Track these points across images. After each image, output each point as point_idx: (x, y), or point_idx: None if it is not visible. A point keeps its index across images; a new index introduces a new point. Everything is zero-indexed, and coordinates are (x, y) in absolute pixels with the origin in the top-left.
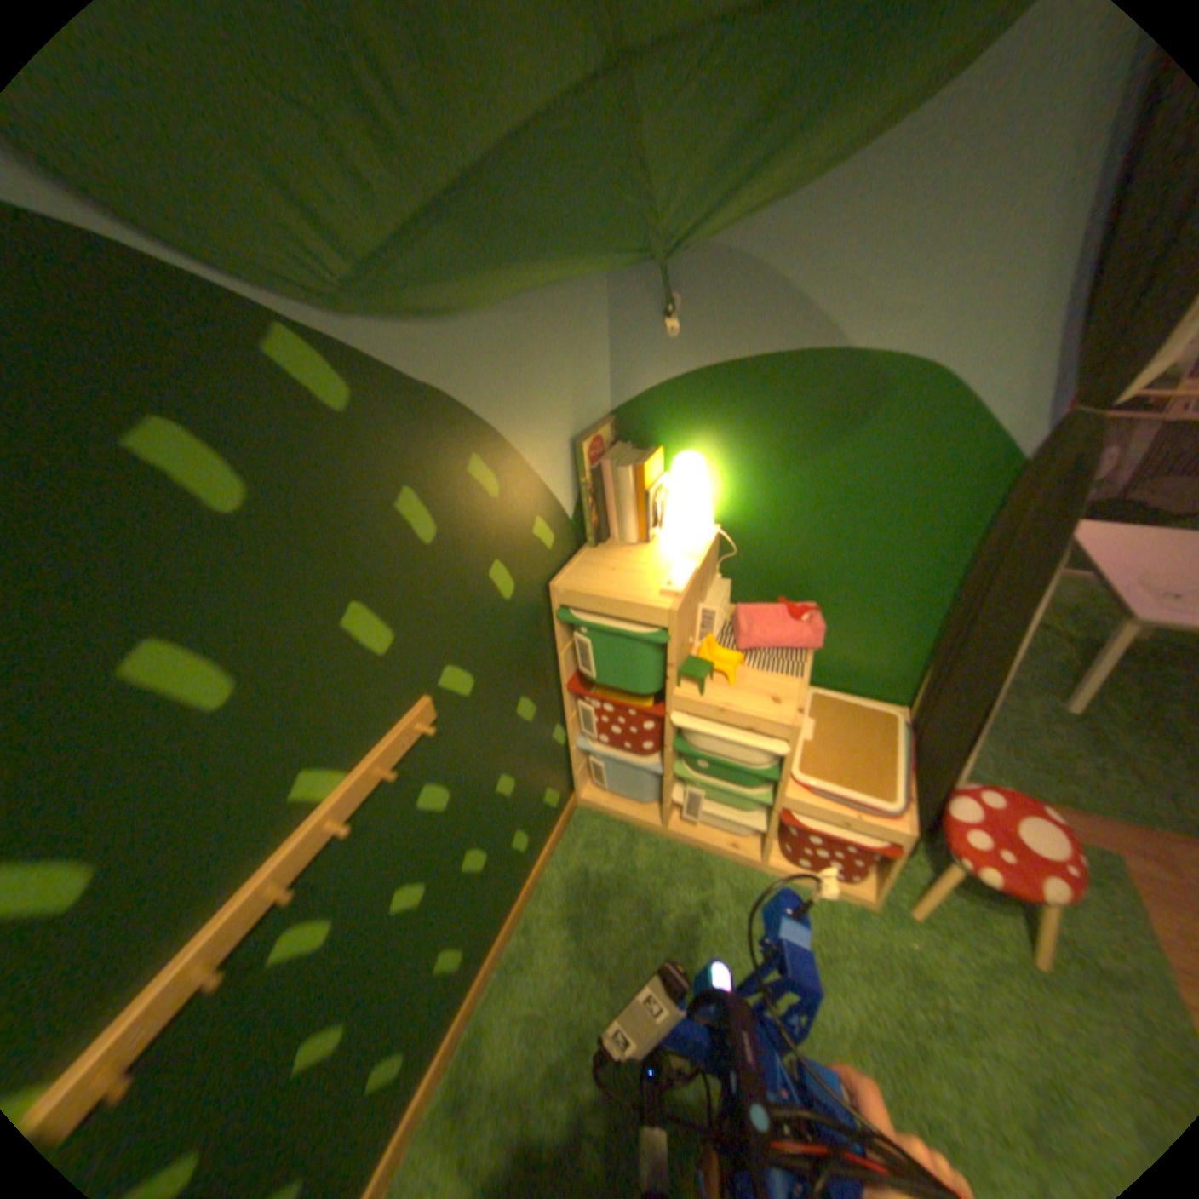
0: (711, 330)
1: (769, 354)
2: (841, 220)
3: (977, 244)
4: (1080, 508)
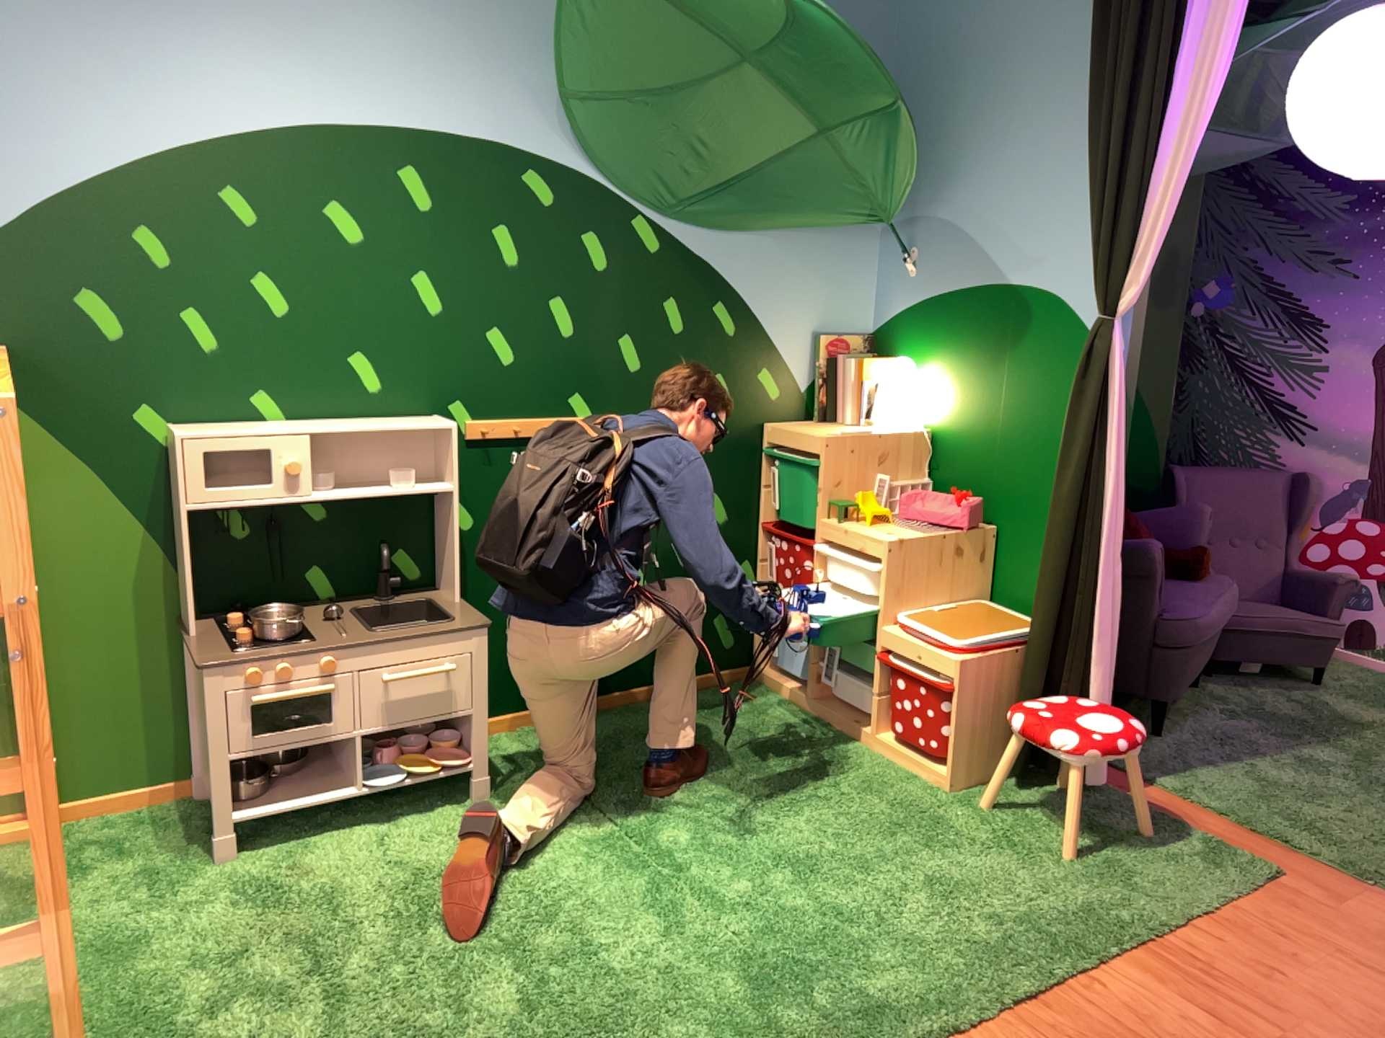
0: (926, 276)
1: (957, 293)
2: (990, 210)
3: (1055, 225)
4: (1102, 396)
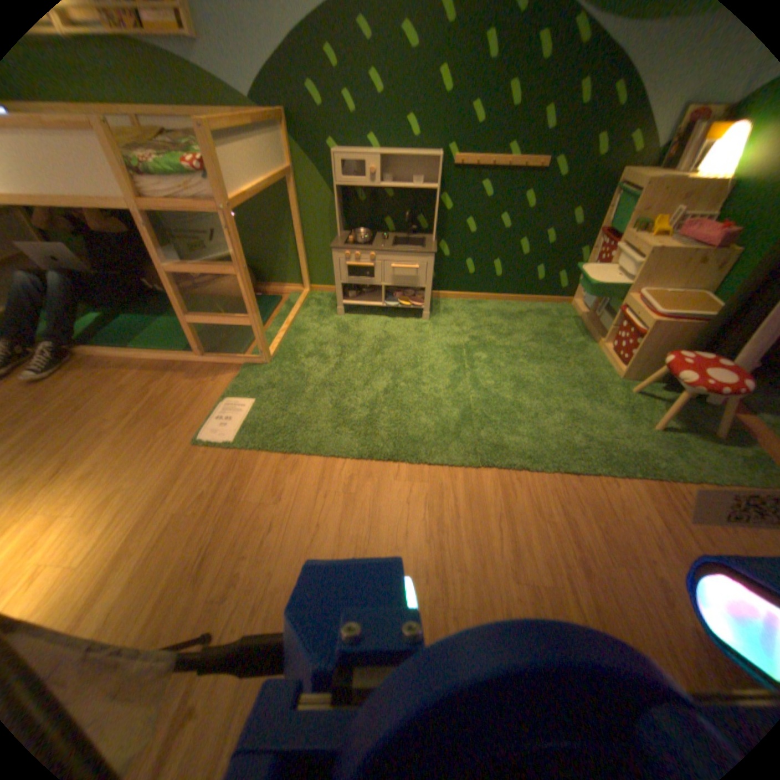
0: None
1: None
2: None
3: None
4: None
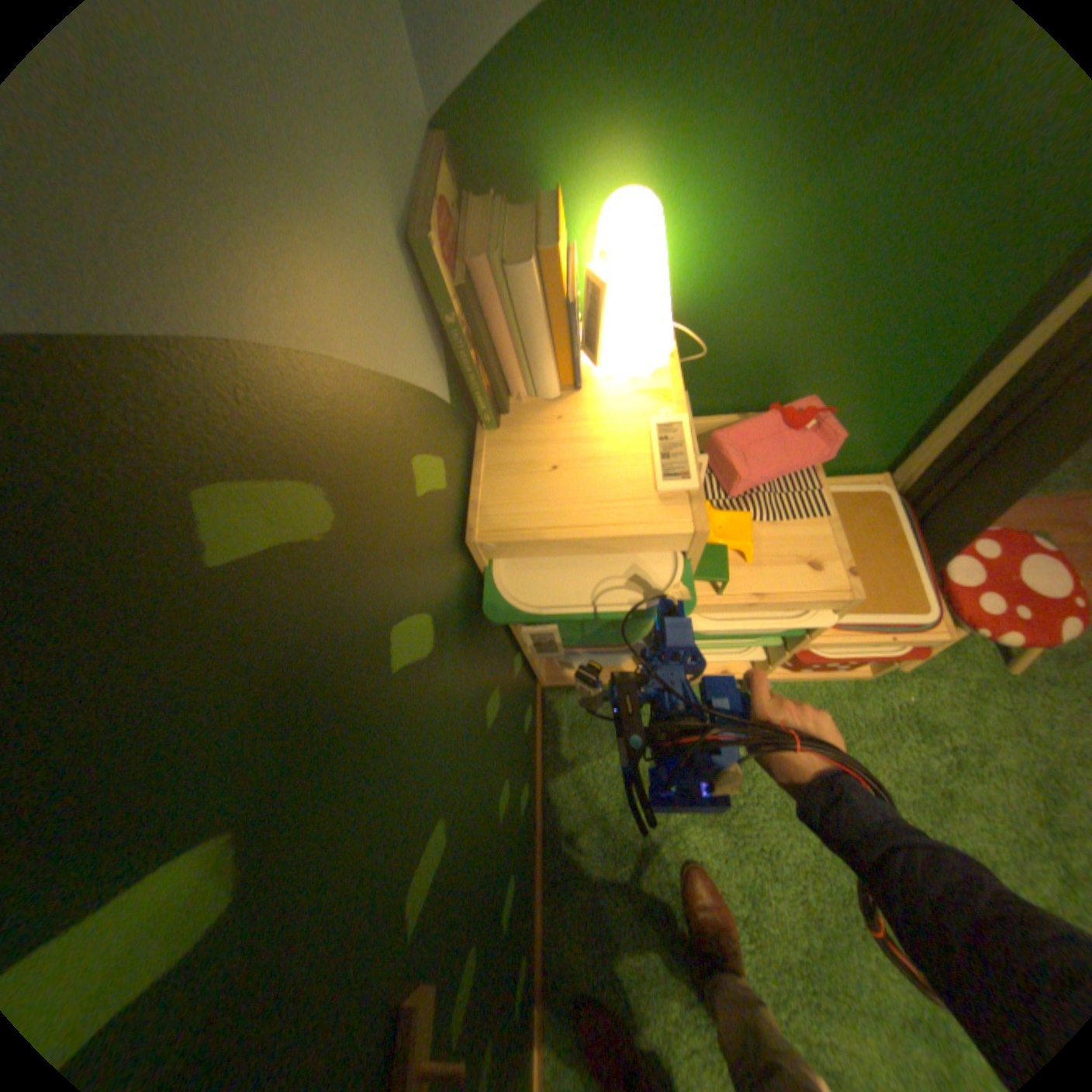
0: None
1: None
2: None
3: None
4: None
